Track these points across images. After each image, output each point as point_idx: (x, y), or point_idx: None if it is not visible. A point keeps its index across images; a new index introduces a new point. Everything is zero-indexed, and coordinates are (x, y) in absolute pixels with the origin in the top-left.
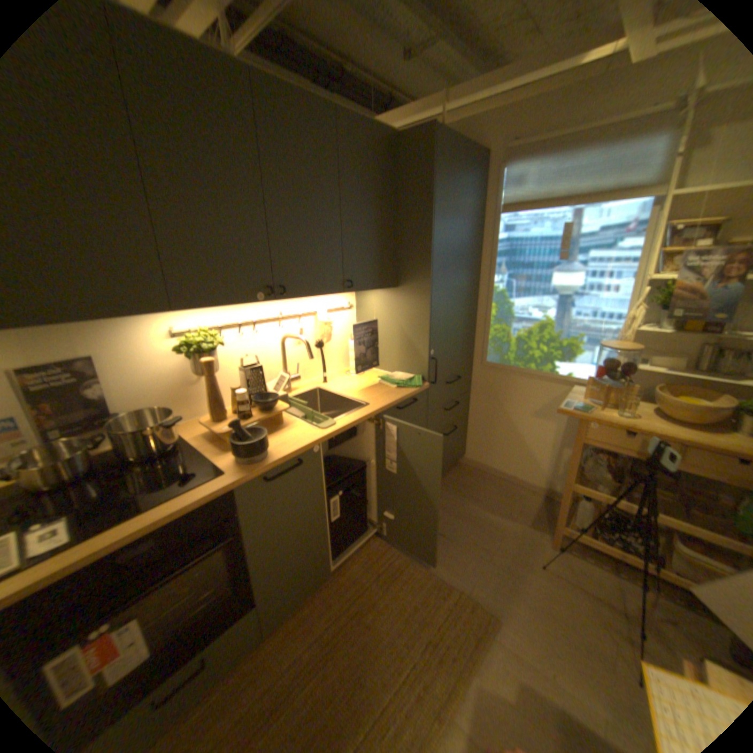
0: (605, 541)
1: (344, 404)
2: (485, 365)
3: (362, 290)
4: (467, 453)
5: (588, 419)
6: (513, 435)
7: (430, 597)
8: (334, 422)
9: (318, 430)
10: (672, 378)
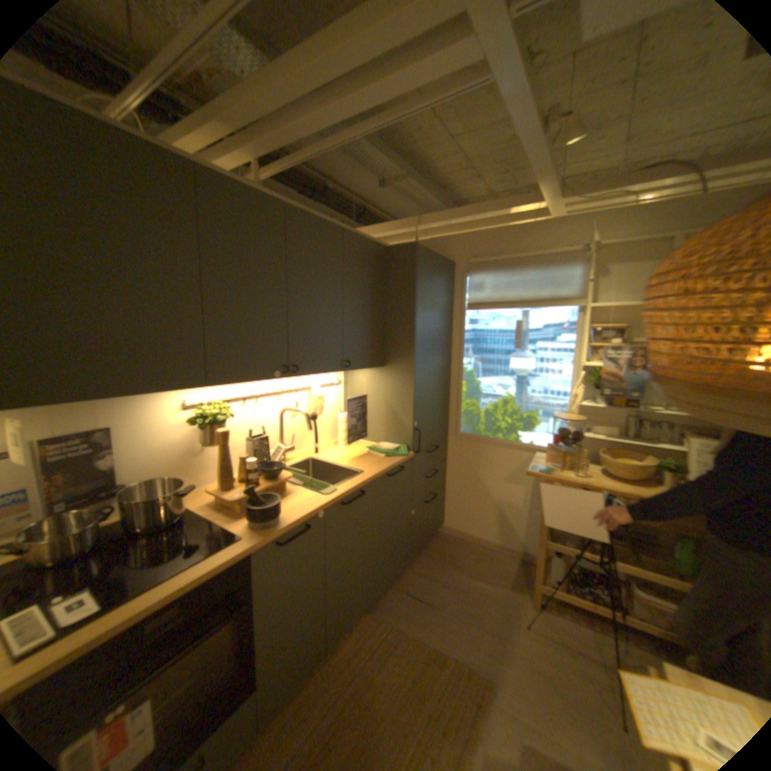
0: (578, 596)
1: (338, 473)
2: (459, 436)
3: (356, 369)
4: (445, 522)
5: (551, 480)
6: (488, 501)
7: (426, 669)
8: (335, 489)
9: (322, 496)
10: (610, 444)
